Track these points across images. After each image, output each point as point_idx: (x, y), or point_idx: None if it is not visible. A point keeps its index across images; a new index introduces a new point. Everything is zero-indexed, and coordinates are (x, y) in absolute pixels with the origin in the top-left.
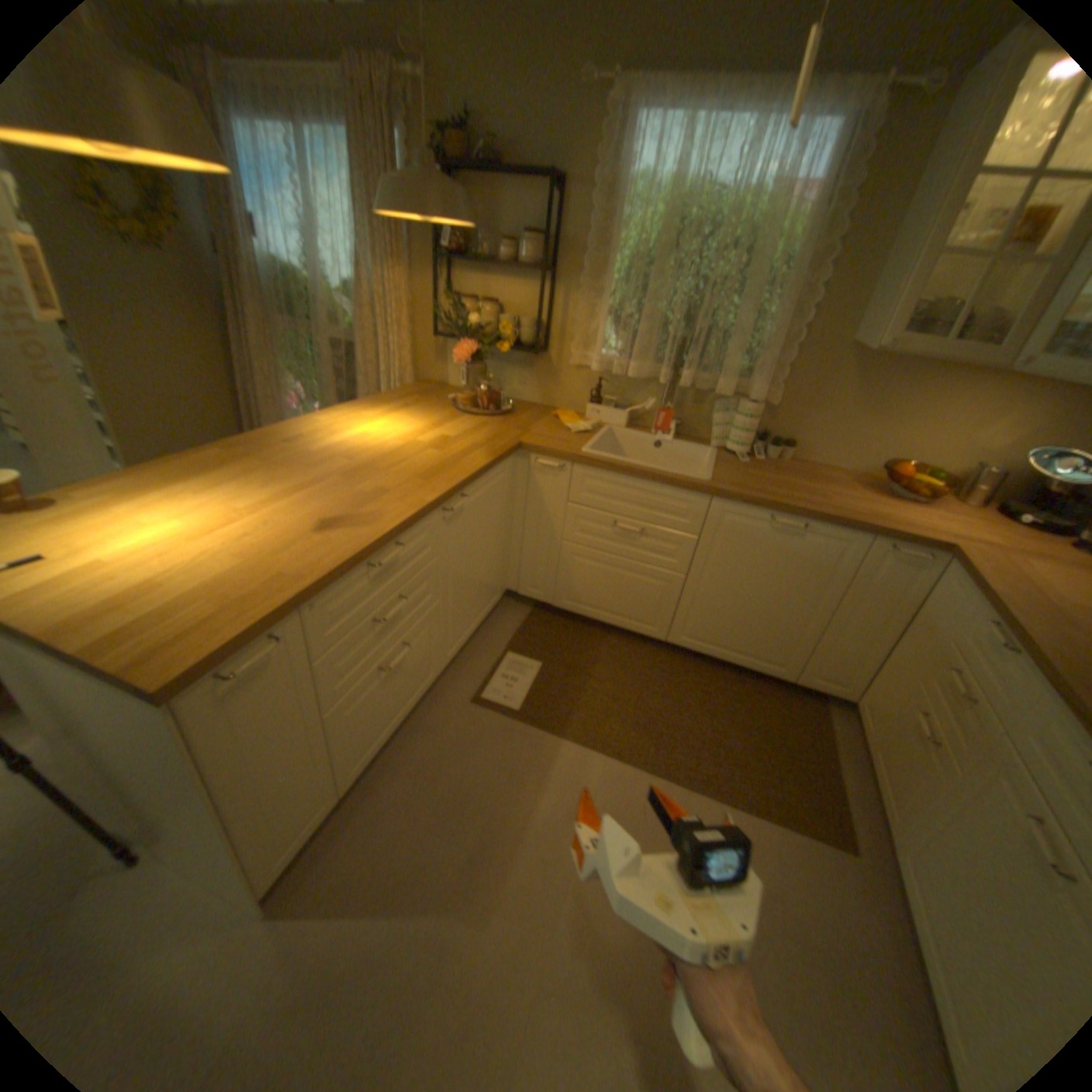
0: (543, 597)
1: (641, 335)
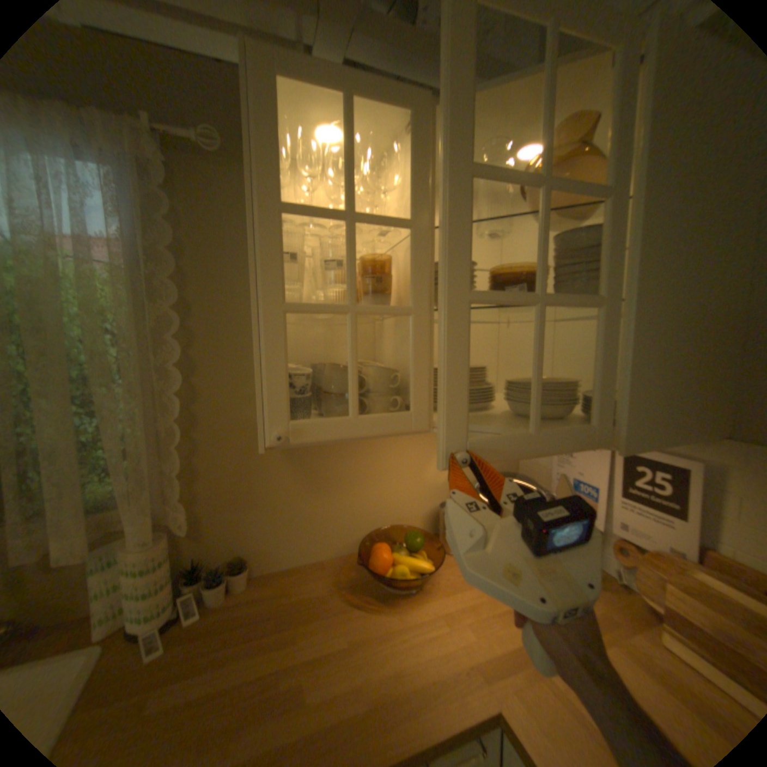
0: None
1: None
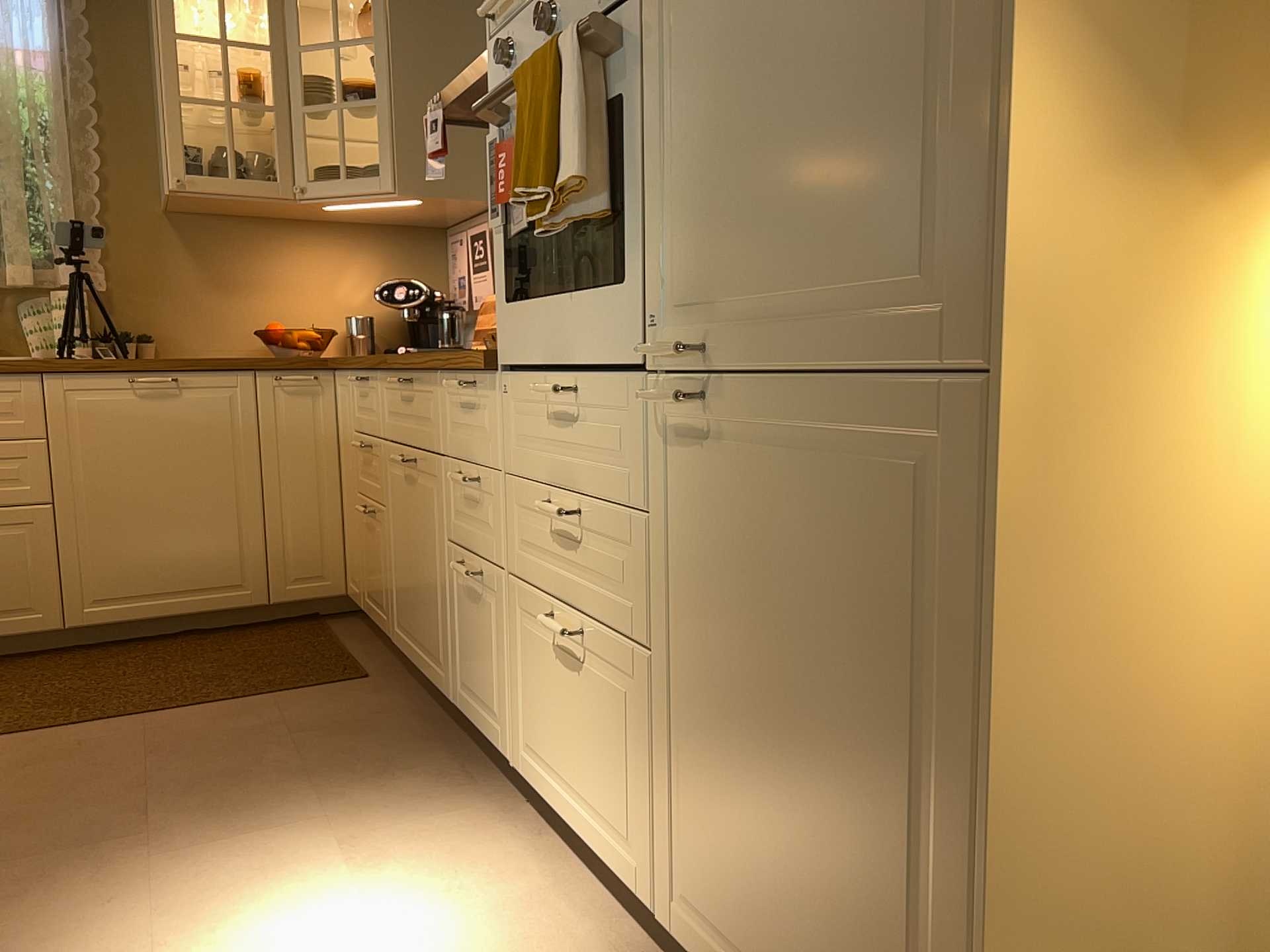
0: None
1: None
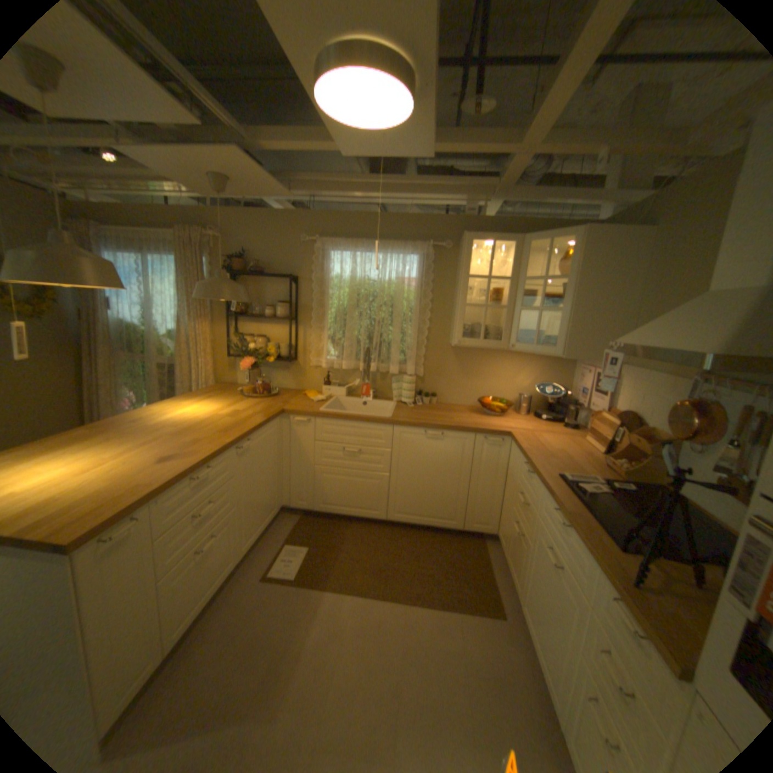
0: (307, 506)
1: (346, 348)
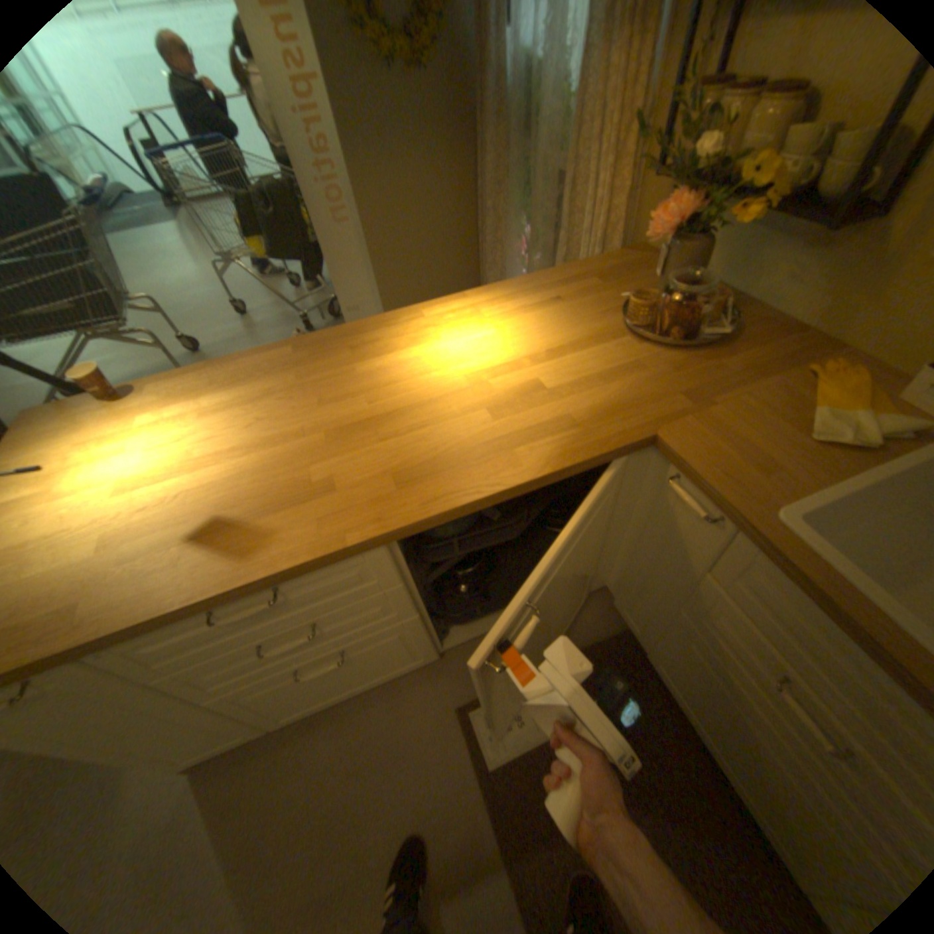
0: (640, 639)
1: None
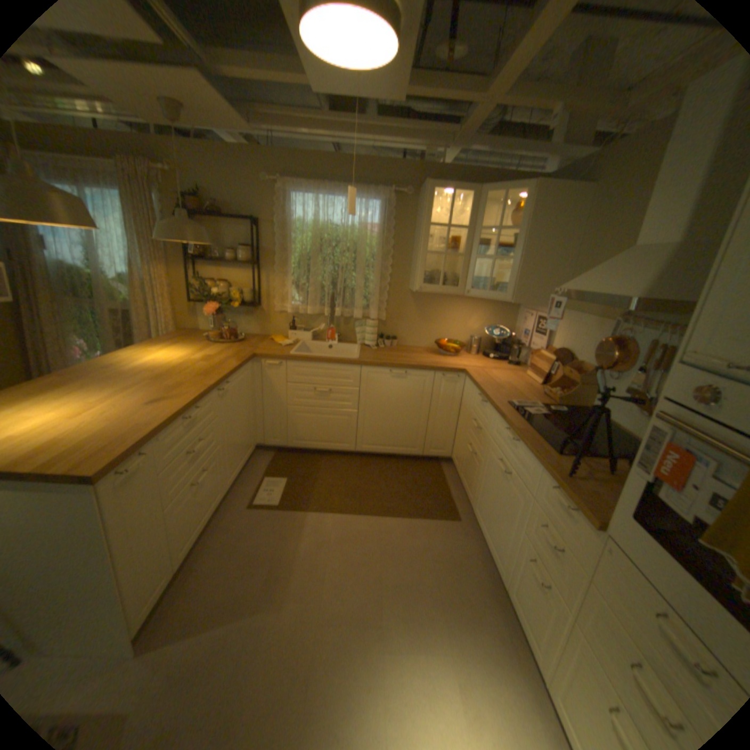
0: (281, 443)
1: (311, 294)
